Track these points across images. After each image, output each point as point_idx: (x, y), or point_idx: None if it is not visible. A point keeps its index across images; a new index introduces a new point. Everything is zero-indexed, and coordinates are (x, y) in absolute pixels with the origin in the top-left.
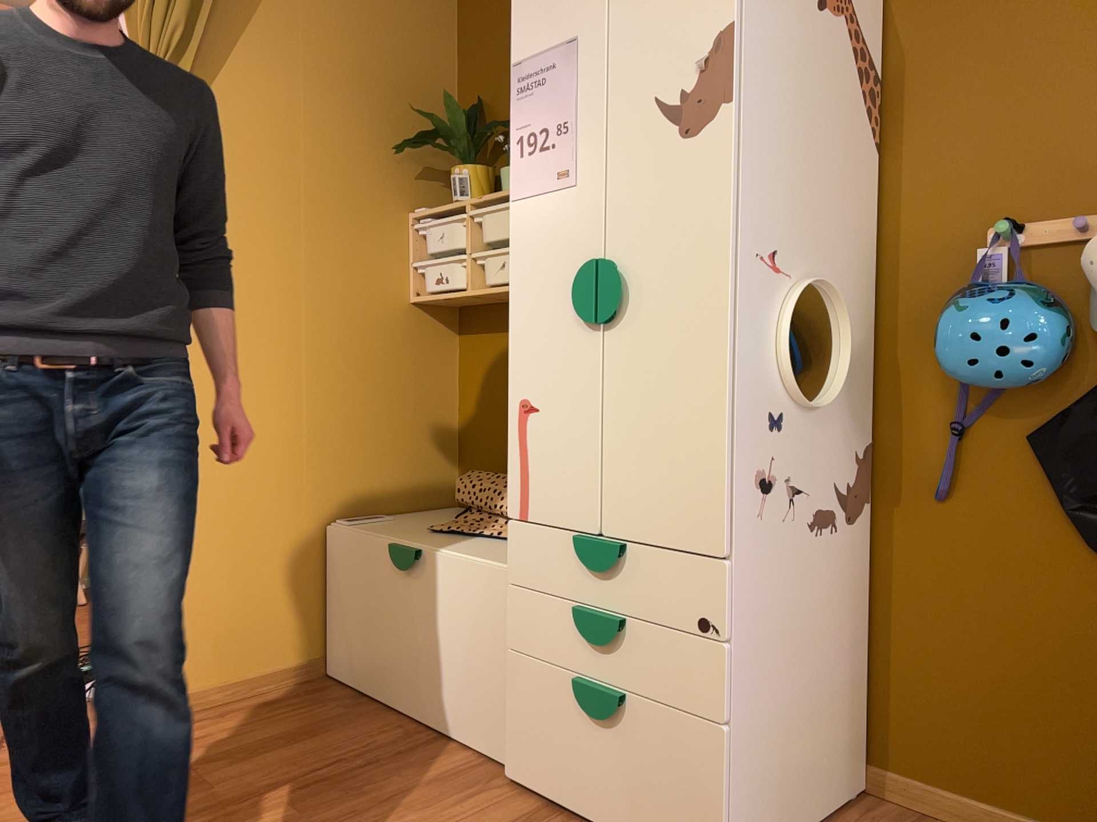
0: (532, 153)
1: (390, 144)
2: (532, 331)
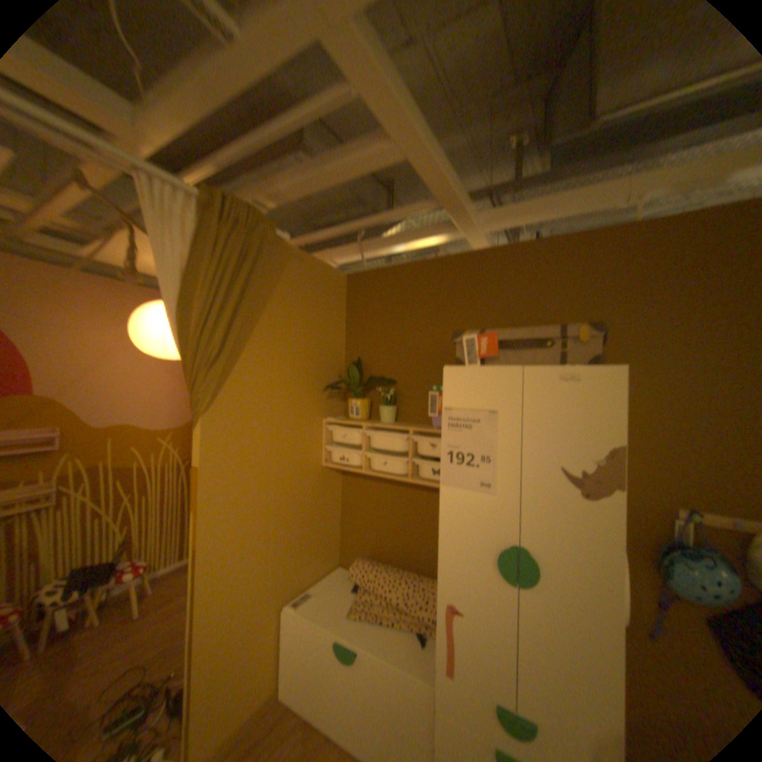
0: (459, 464)
1: (316, 385)
2: (457, 568)
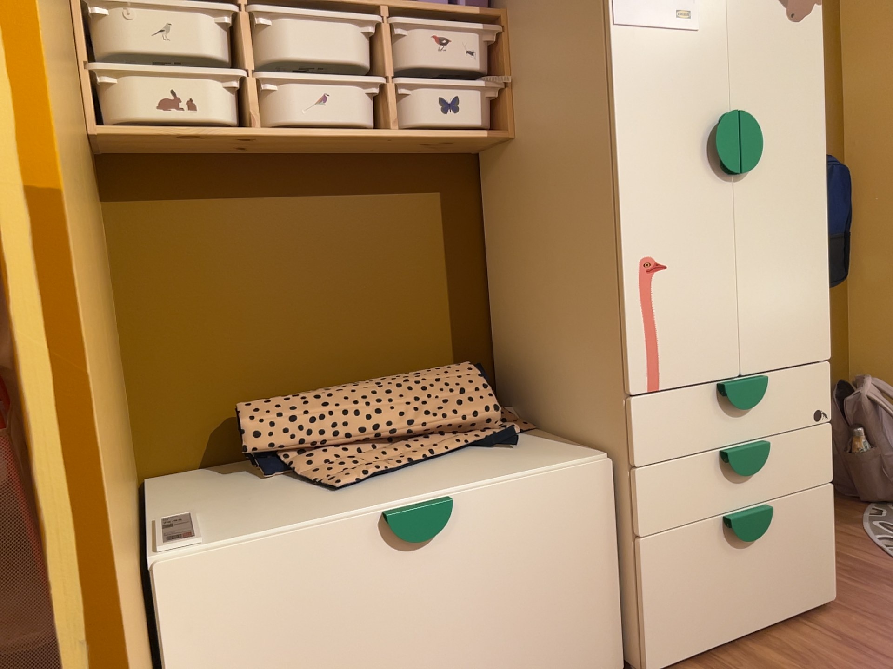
0: None
1: None
2: (652, 183)
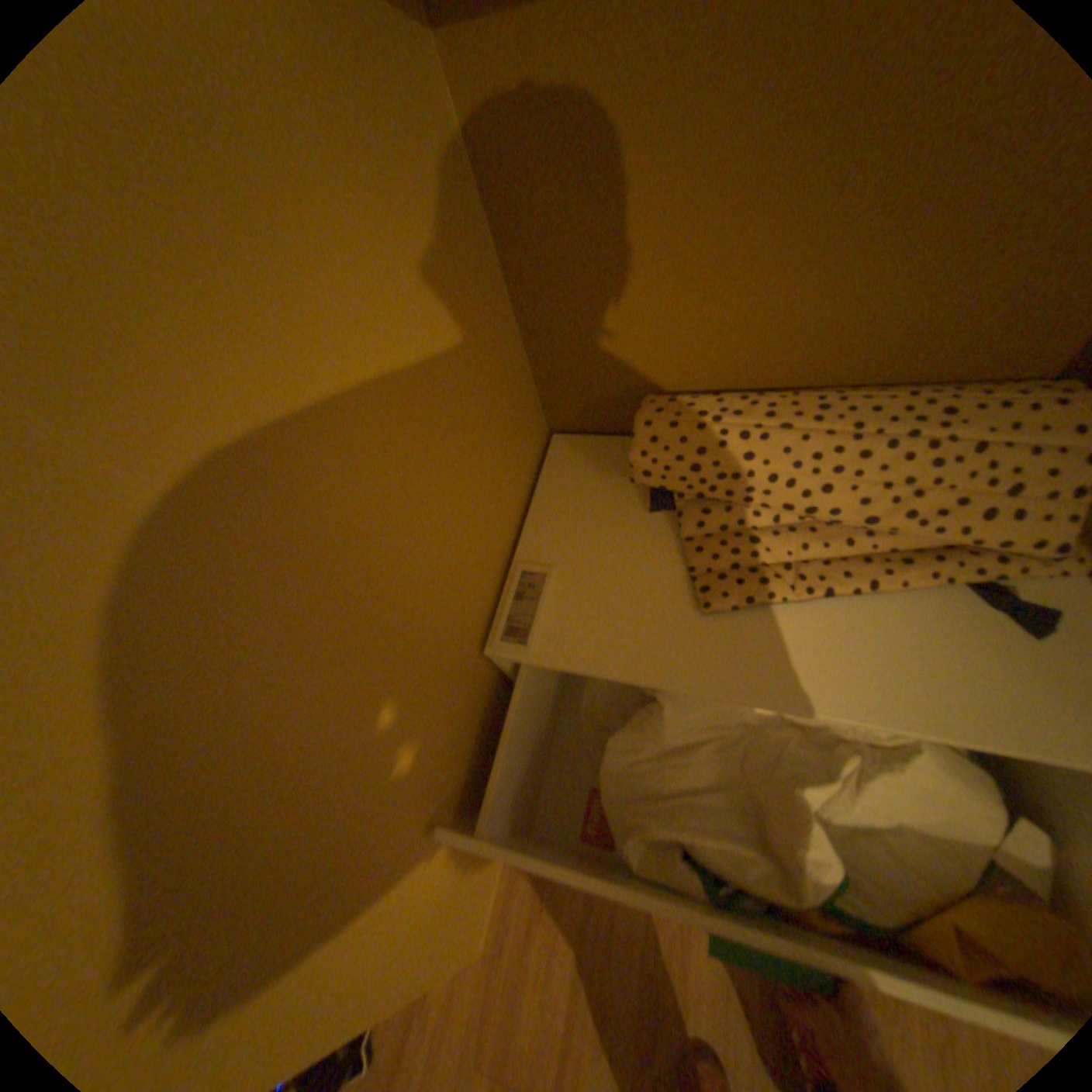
0: None
1: None
2: None
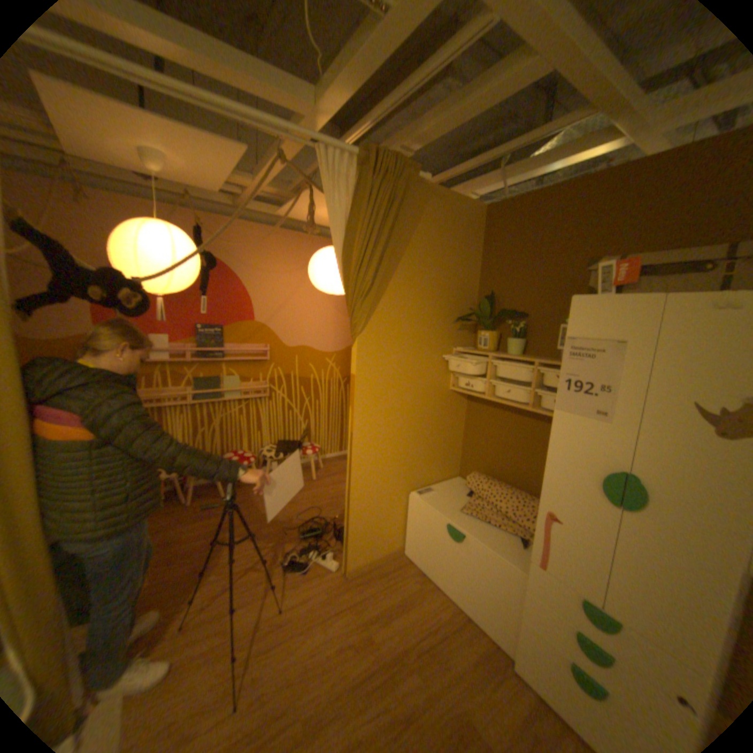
0: (577, 391)
1: (448, 316)
2: (562, 483)
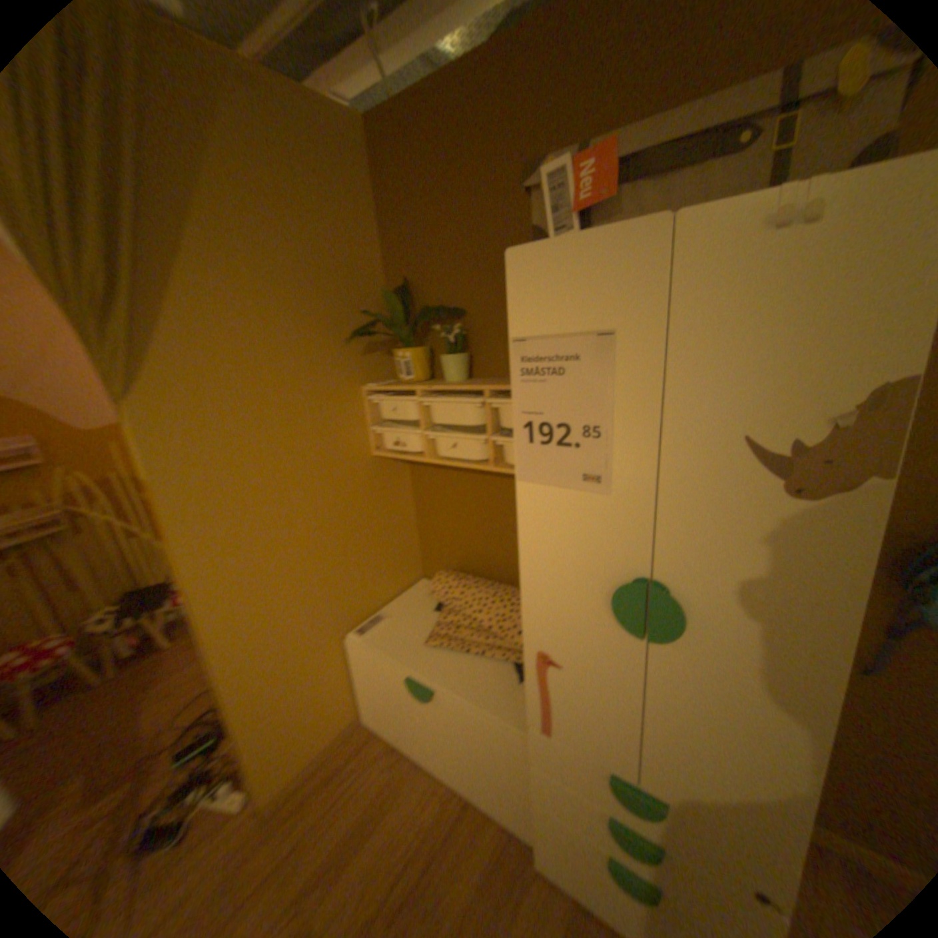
0: (545, 443)
1: (335, 331)
2: (550, 605)
